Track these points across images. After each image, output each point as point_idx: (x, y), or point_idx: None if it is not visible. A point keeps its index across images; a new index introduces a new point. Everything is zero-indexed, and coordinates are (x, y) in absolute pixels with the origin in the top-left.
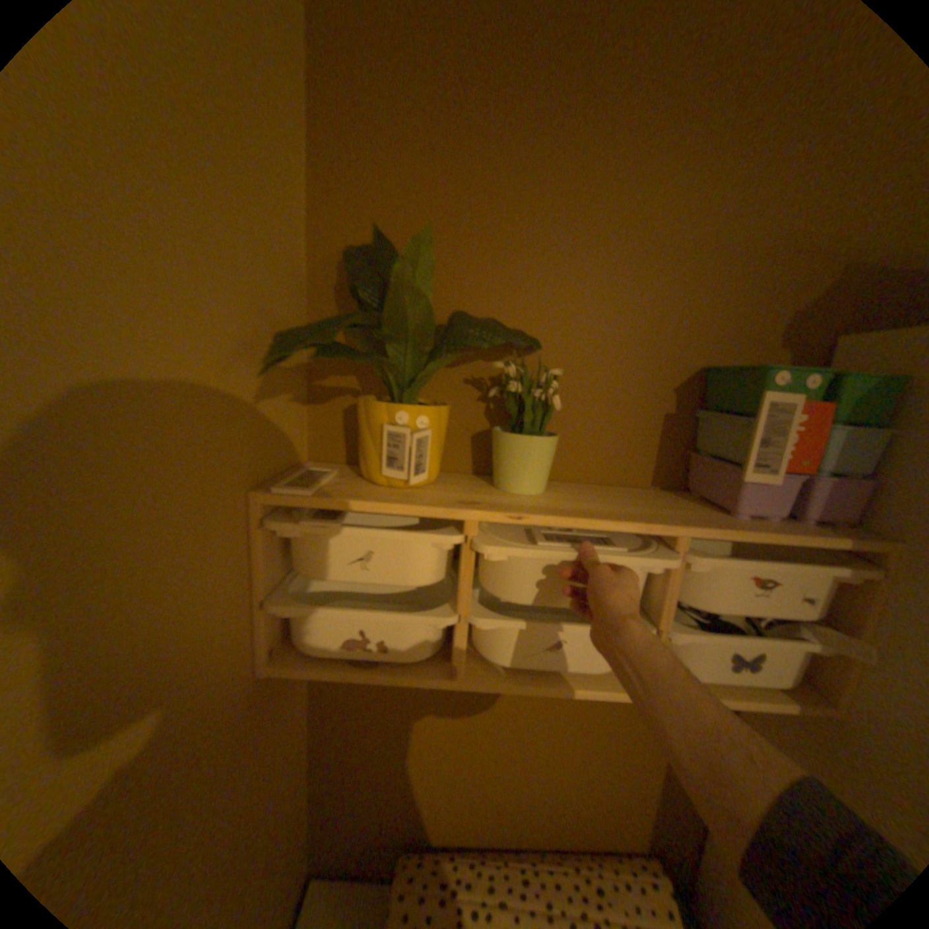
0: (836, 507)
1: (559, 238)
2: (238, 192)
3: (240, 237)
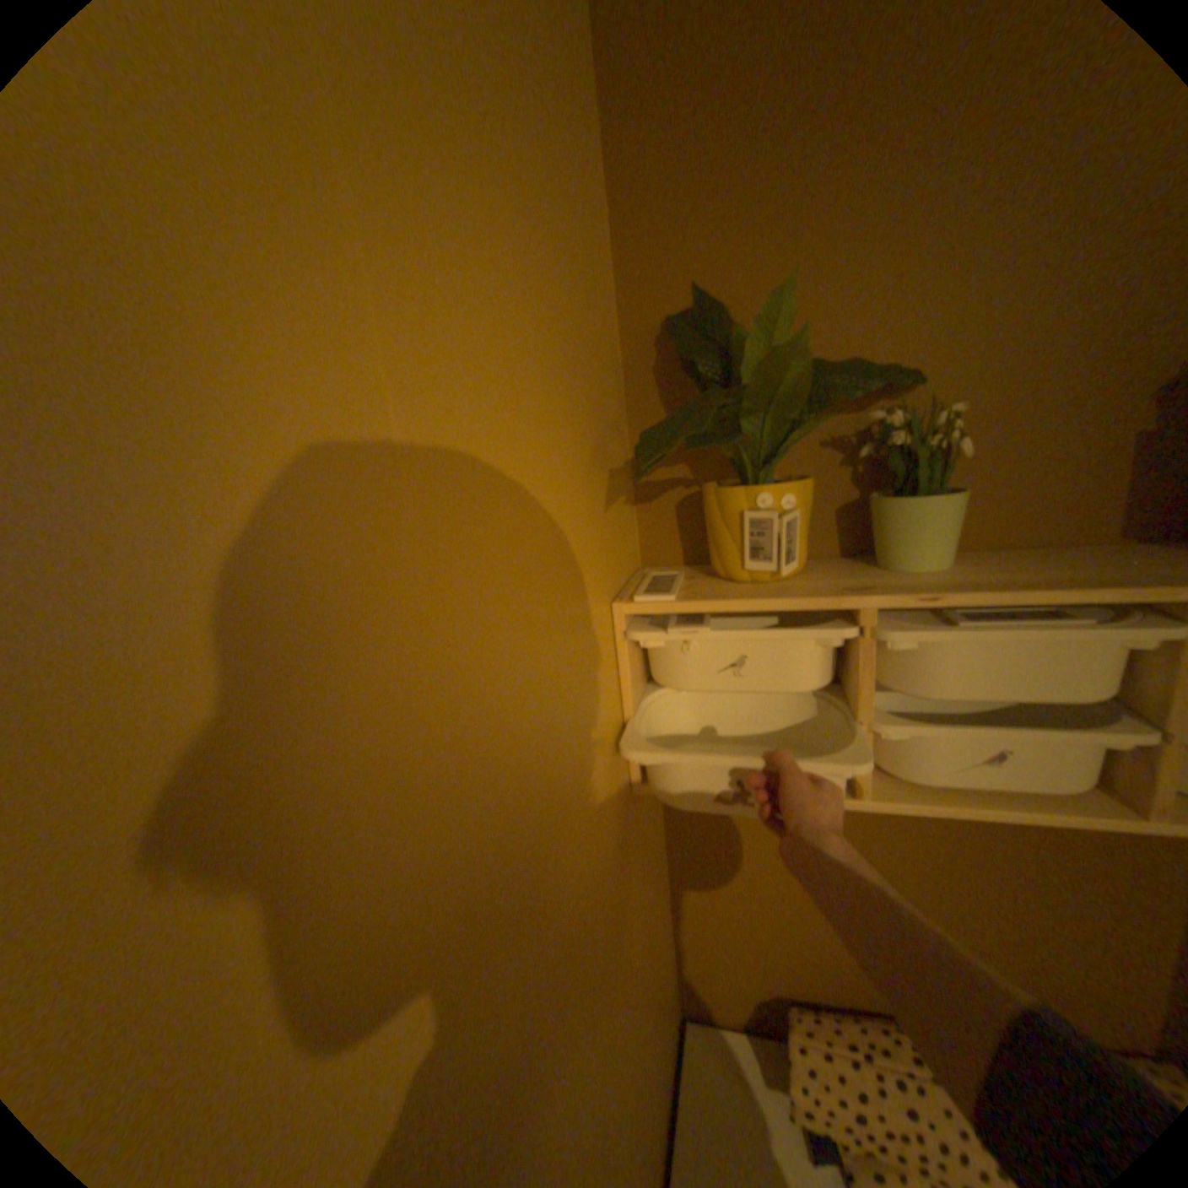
0: None
1: (940, 227)
2: (576, 295)
3: (581, 341)
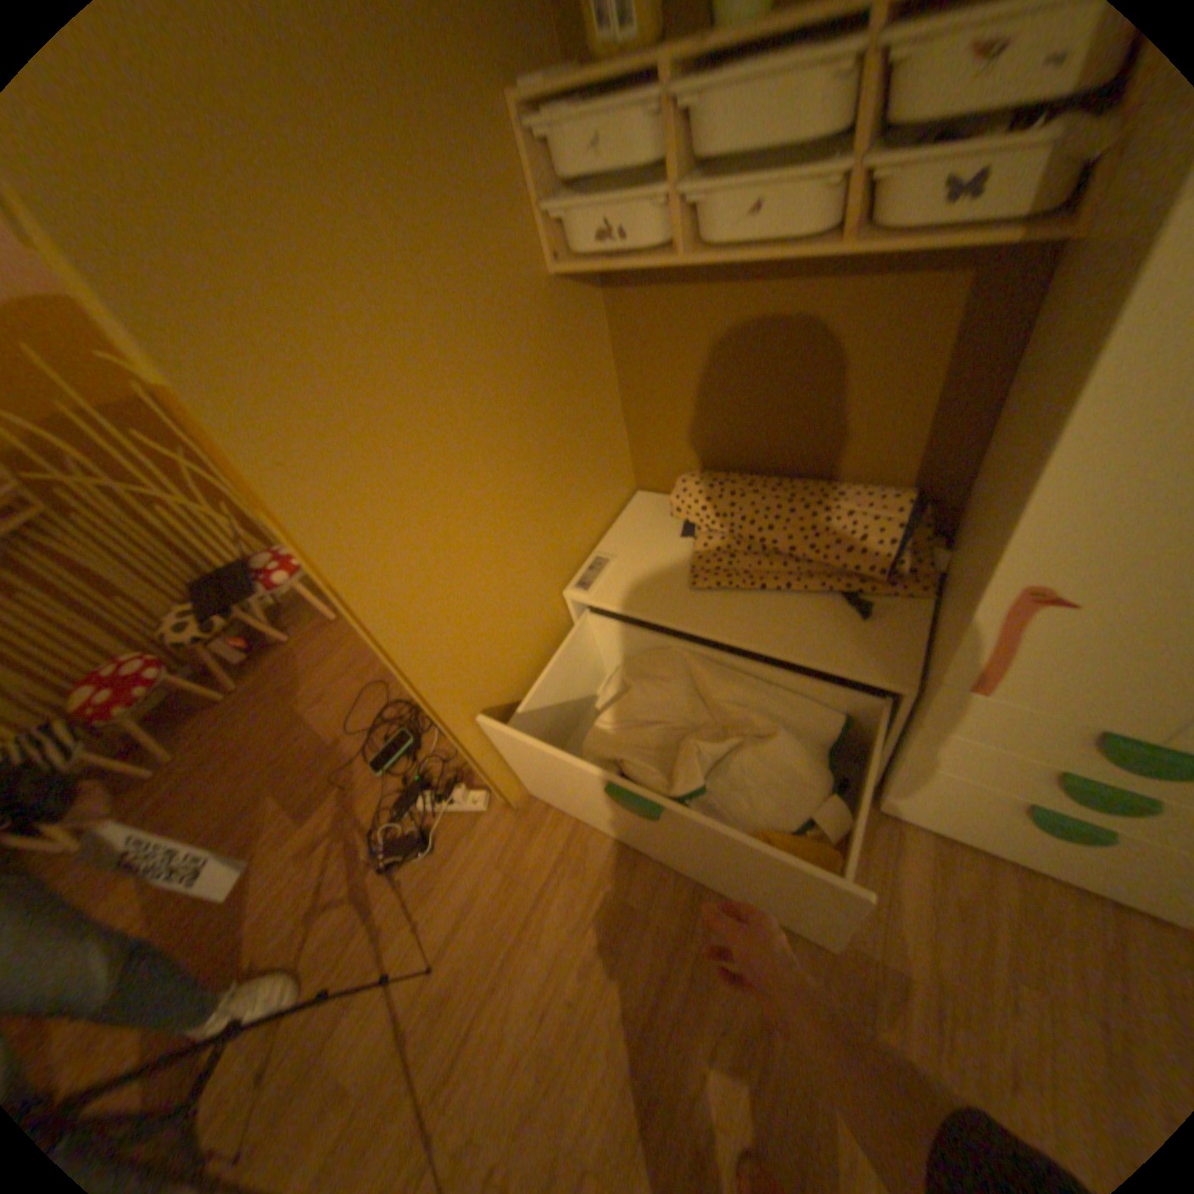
0: None
1: None
2: None
3: None
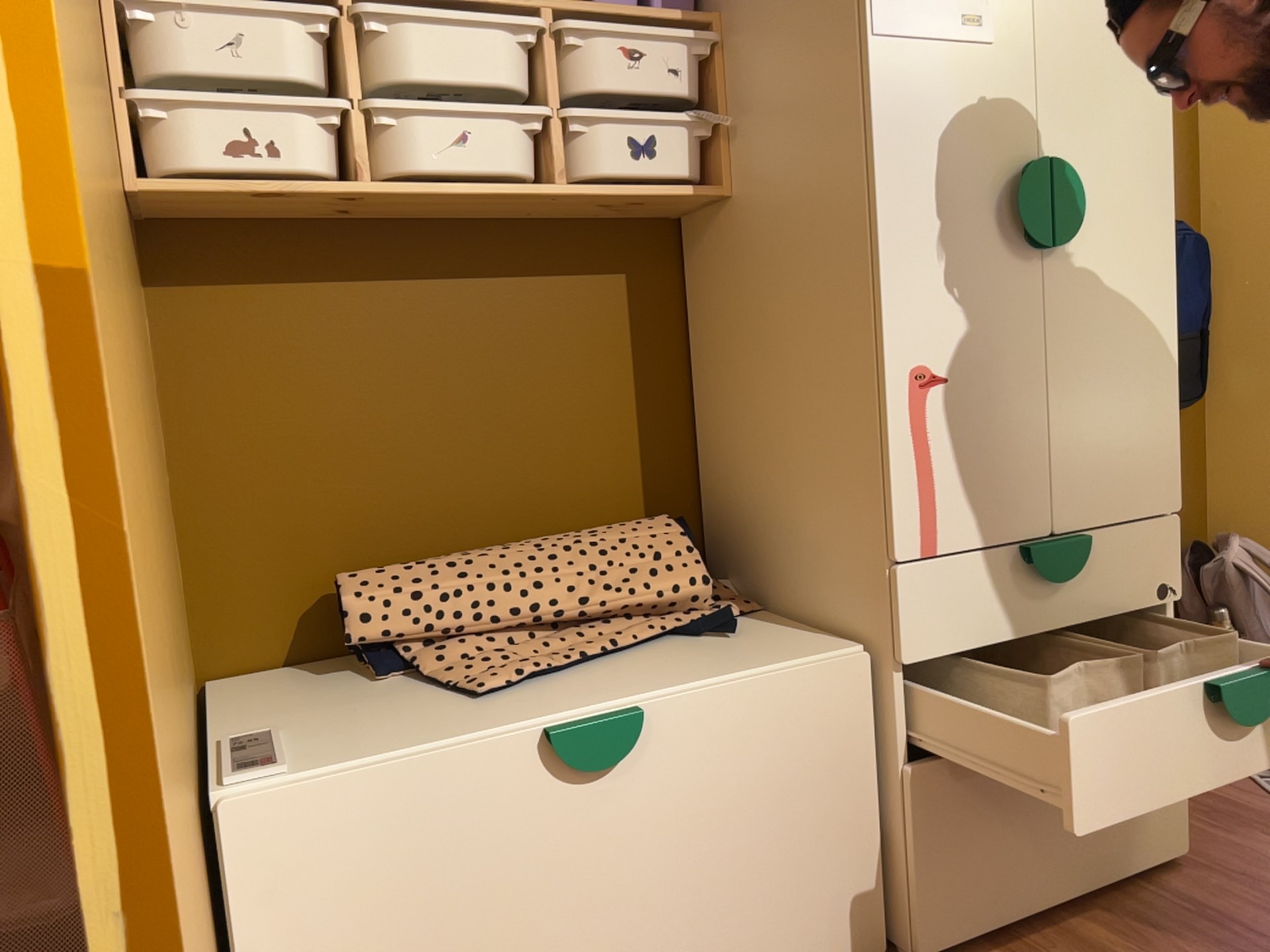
0: (675, 3)
1: None
2: None
3: None
